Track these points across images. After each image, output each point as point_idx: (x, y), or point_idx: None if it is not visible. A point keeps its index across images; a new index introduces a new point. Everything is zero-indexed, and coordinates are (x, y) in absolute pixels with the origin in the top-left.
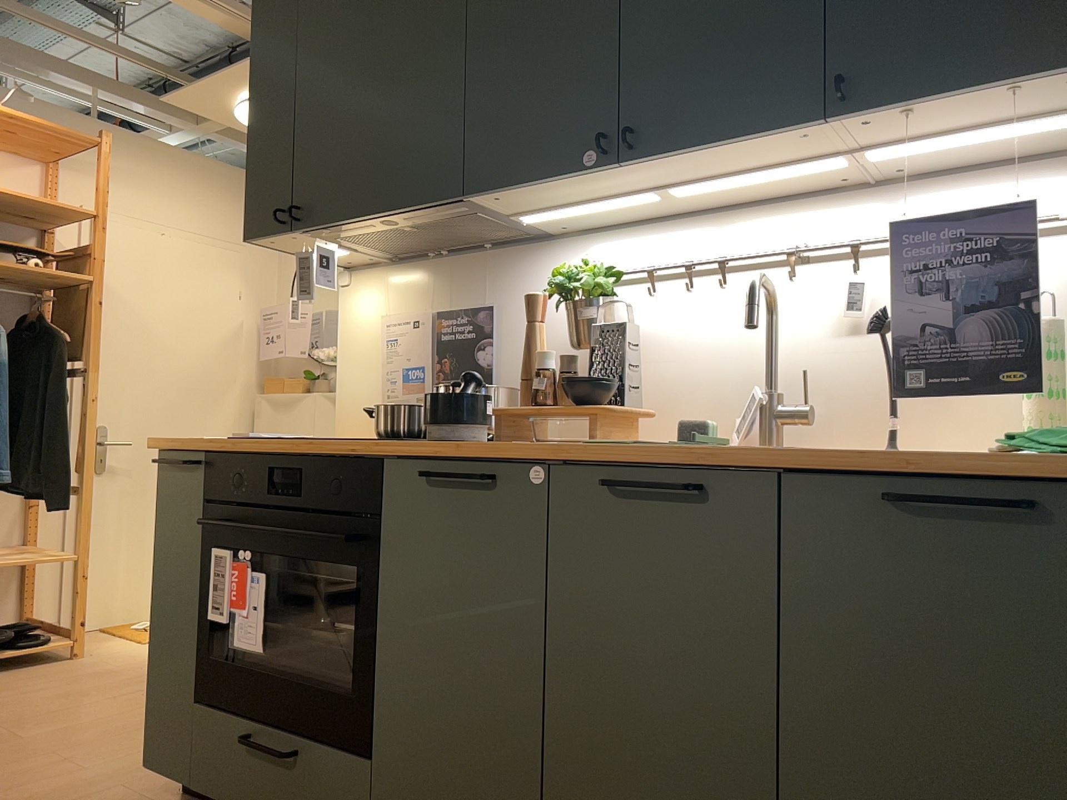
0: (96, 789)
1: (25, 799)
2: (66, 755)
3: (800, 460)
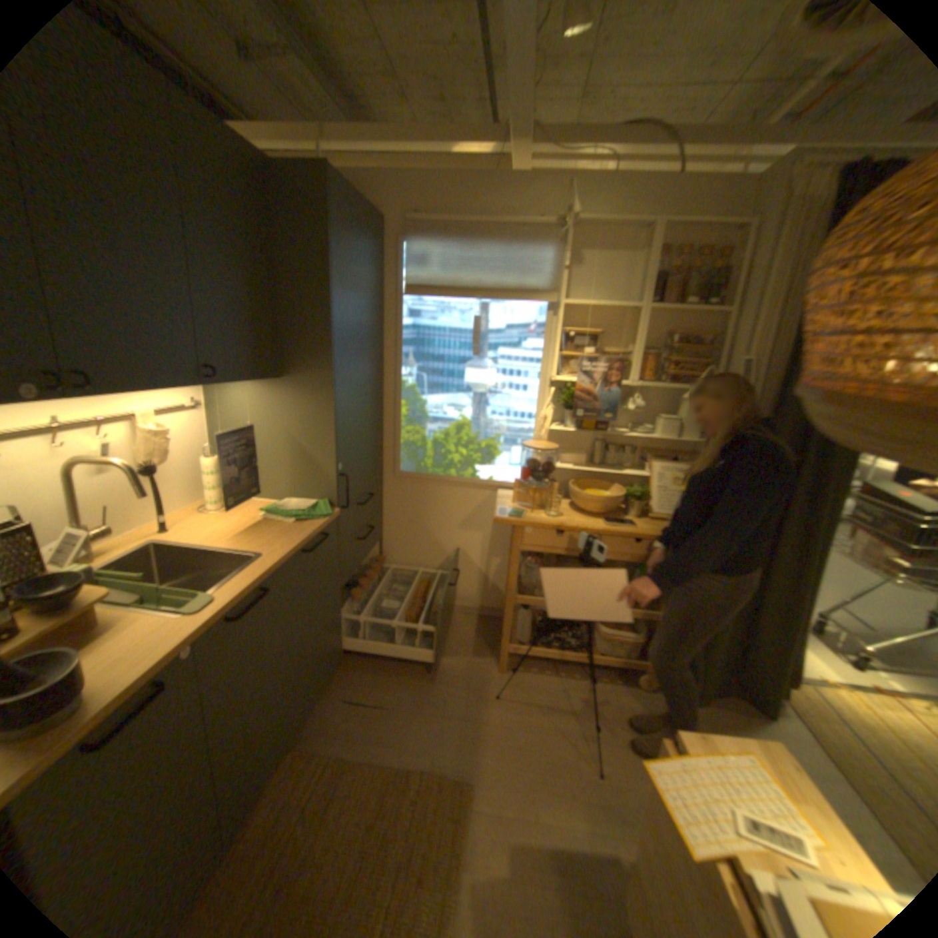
0: None
1: None
2: None
3: (290, 555)
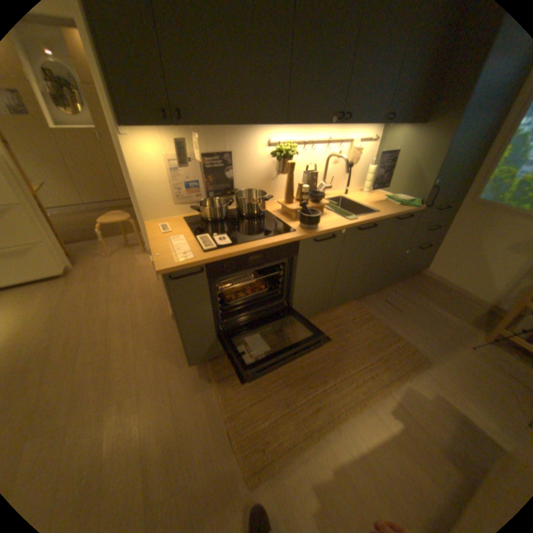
0: (162, 388)
1: (151, 414)
2: (112, 401)
3: (391, 216)
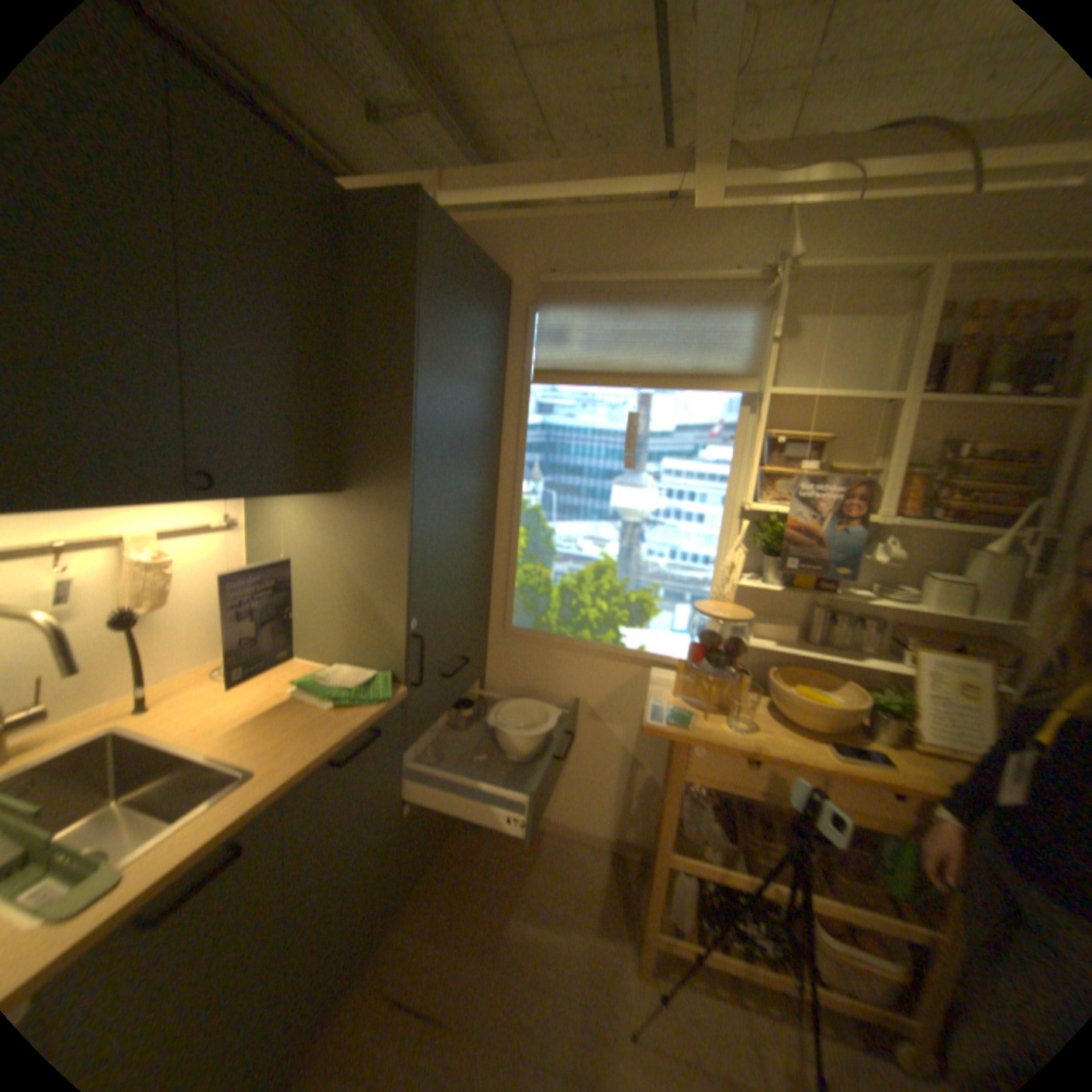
0: None
1: None
2: None
3: (299, 776)
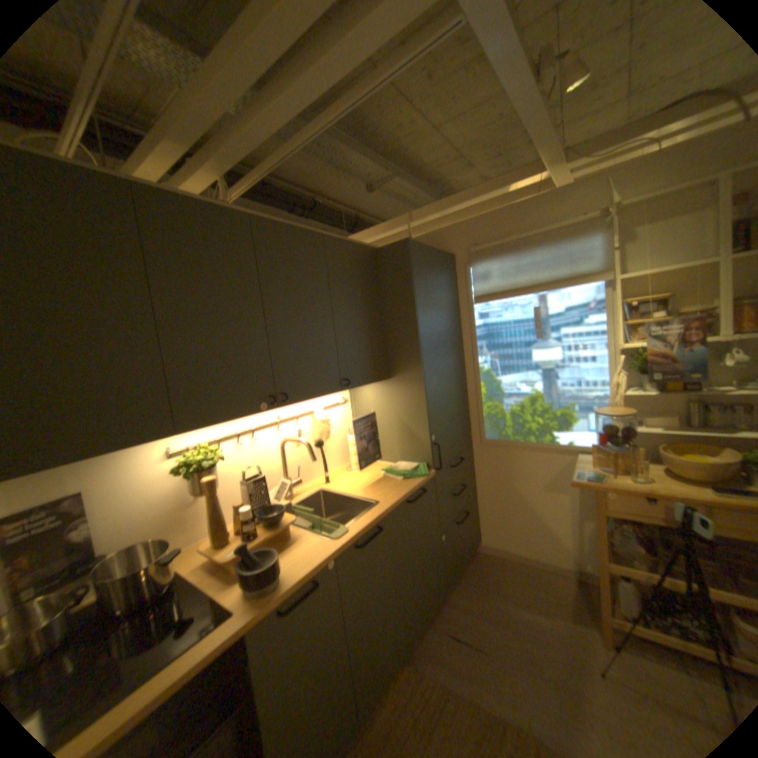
0: None
1: None
2: None
3: (397, 504)
